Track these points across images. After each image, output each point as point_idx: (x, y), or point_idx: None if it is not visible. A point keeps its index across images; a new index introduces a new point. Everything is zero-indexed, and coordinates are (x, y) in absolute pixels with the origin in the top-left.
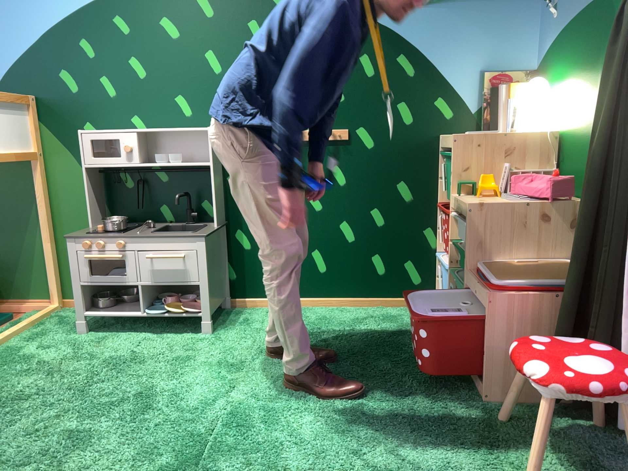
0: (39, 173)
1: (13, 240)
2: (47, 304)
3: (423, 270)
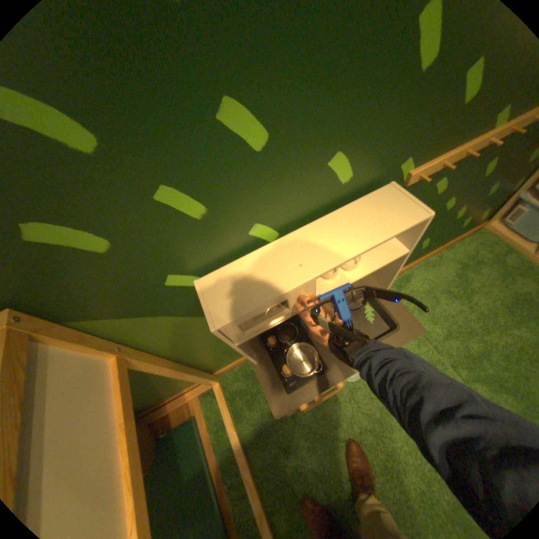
0: (138, 362)
1: (137, 389)
2: (207, 387)
3: (493, 210)
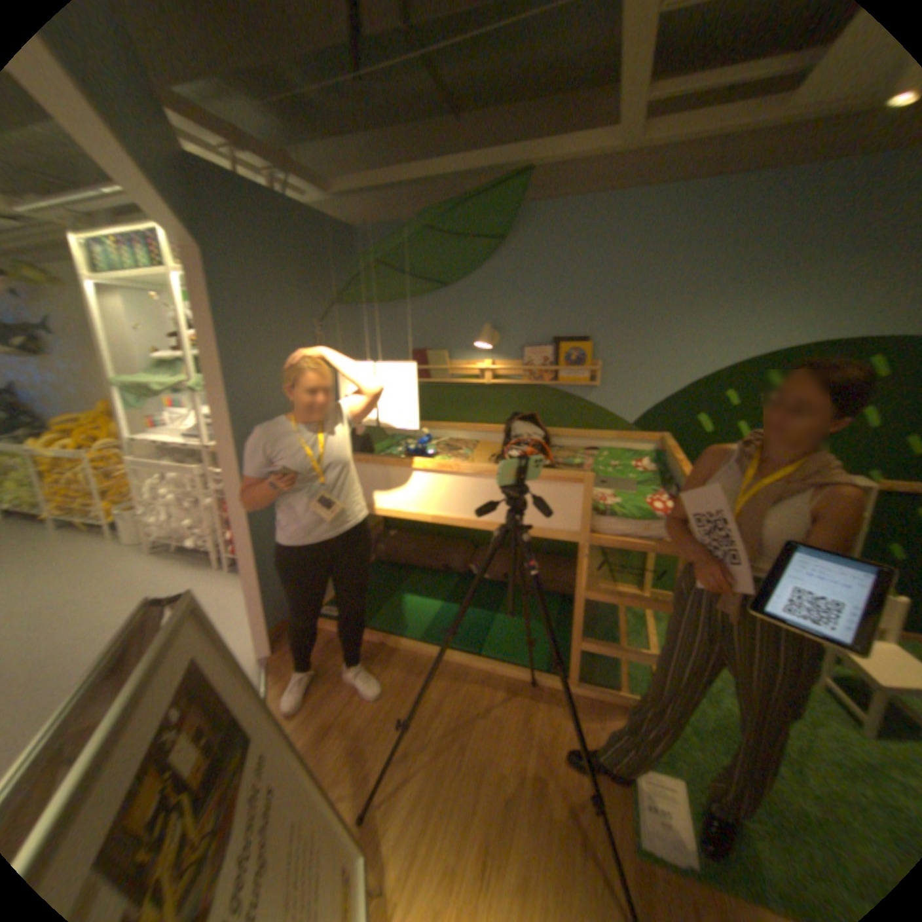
0: None
1: None
2: None
3: None
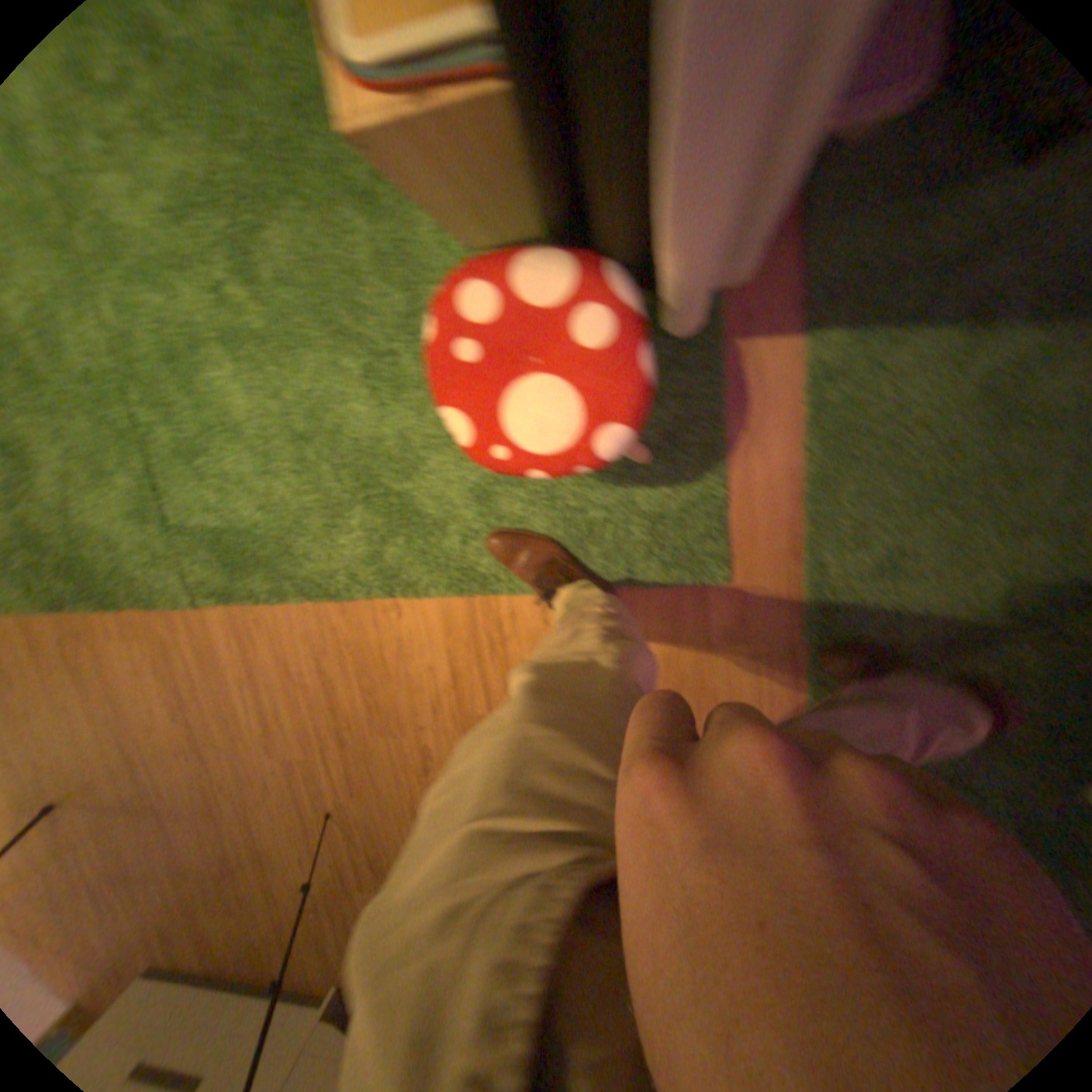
0: None
1: None
2: None
3: None
